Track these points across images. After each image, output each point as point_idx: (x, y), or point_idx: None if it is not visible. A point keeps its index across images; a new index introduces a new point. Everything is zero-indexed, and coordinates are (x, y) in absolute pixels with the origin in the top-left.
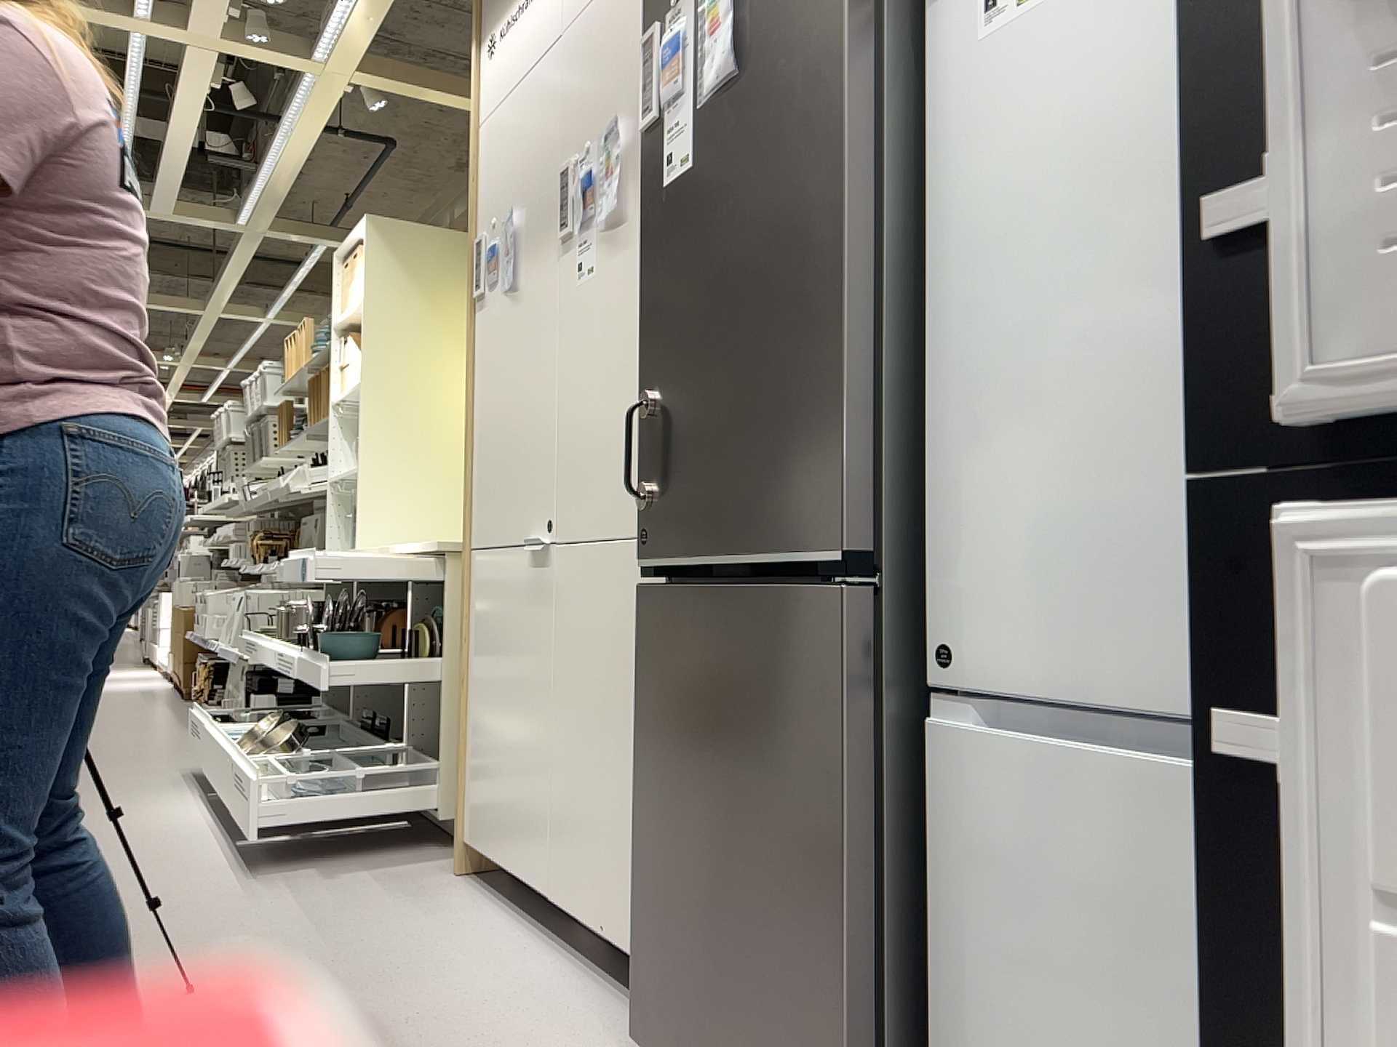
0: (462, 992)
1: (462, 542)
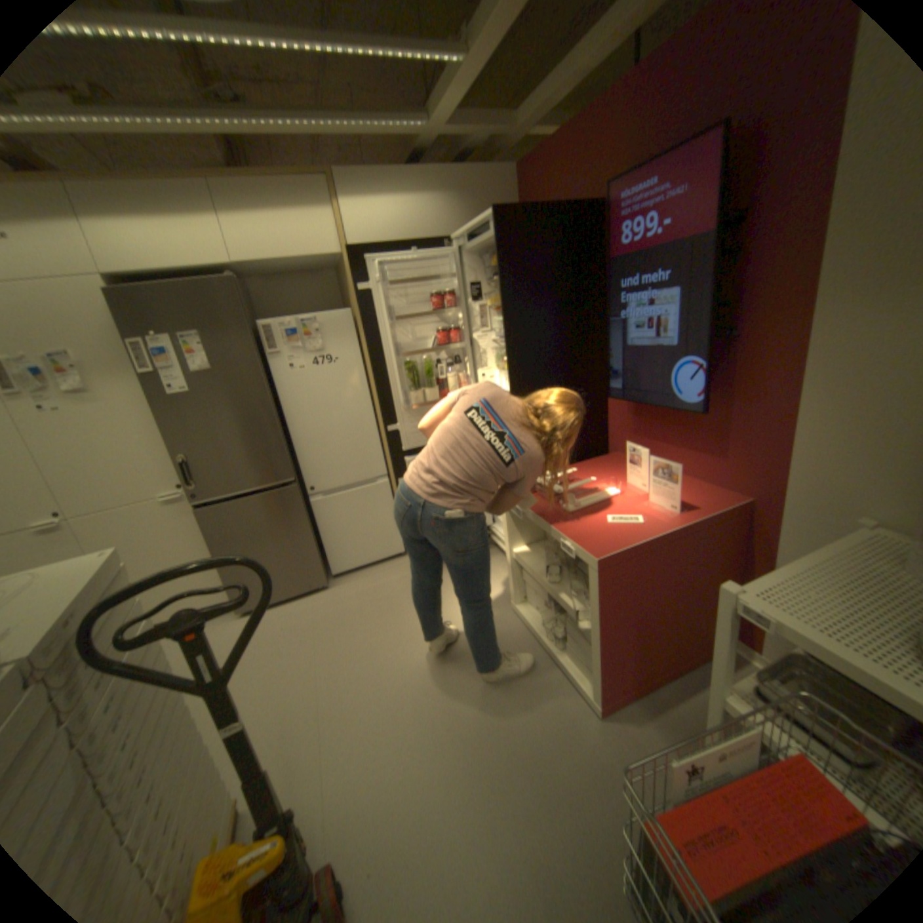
0: None
1: None
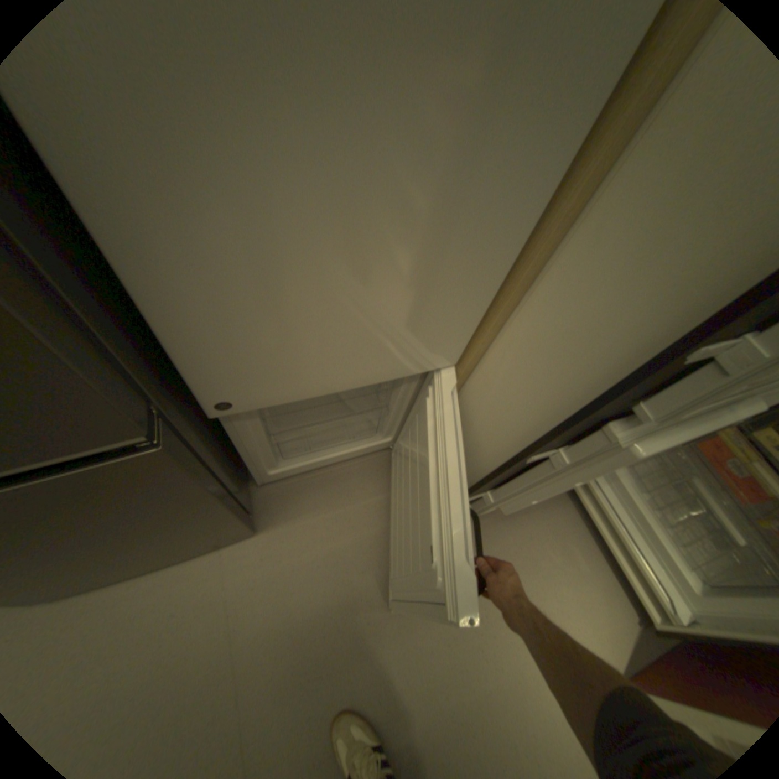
0: None
1: None
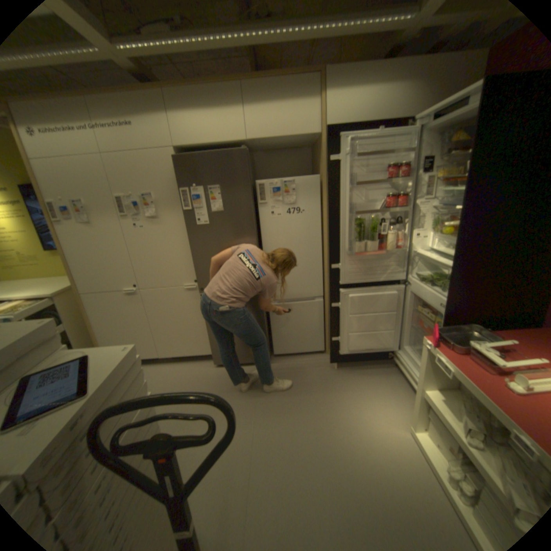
0: (166, 381)
1: (54, 290)
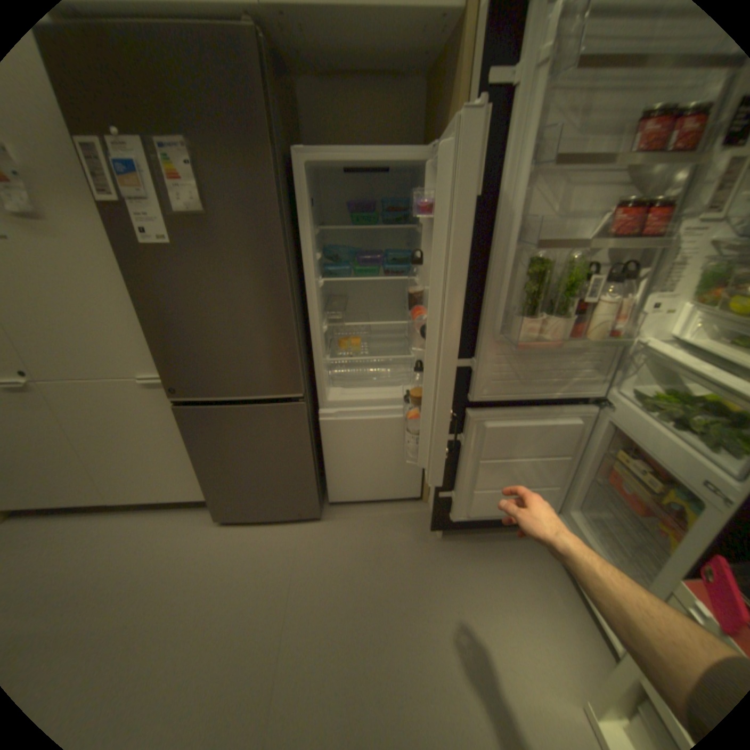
0: (113, 556)
1: None
